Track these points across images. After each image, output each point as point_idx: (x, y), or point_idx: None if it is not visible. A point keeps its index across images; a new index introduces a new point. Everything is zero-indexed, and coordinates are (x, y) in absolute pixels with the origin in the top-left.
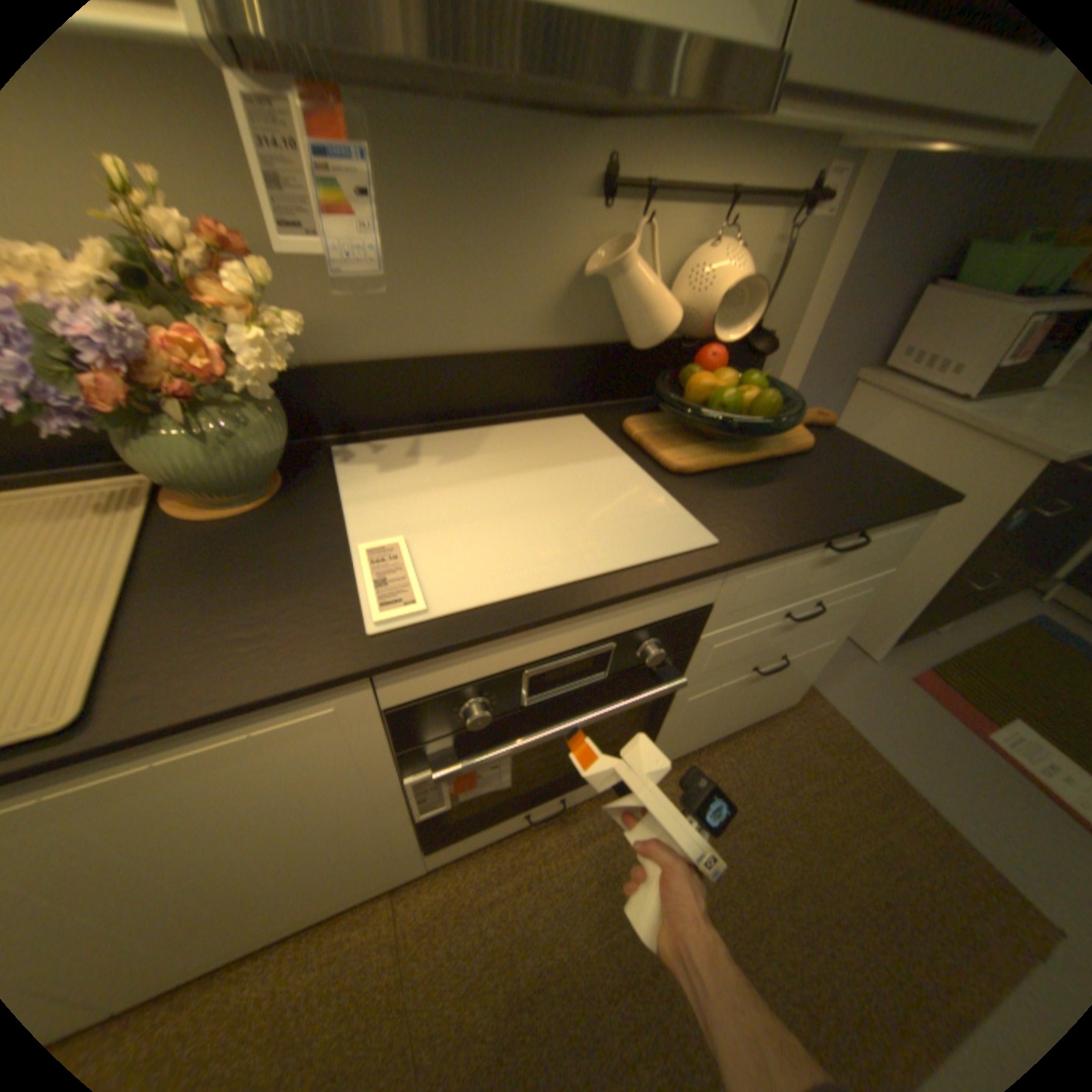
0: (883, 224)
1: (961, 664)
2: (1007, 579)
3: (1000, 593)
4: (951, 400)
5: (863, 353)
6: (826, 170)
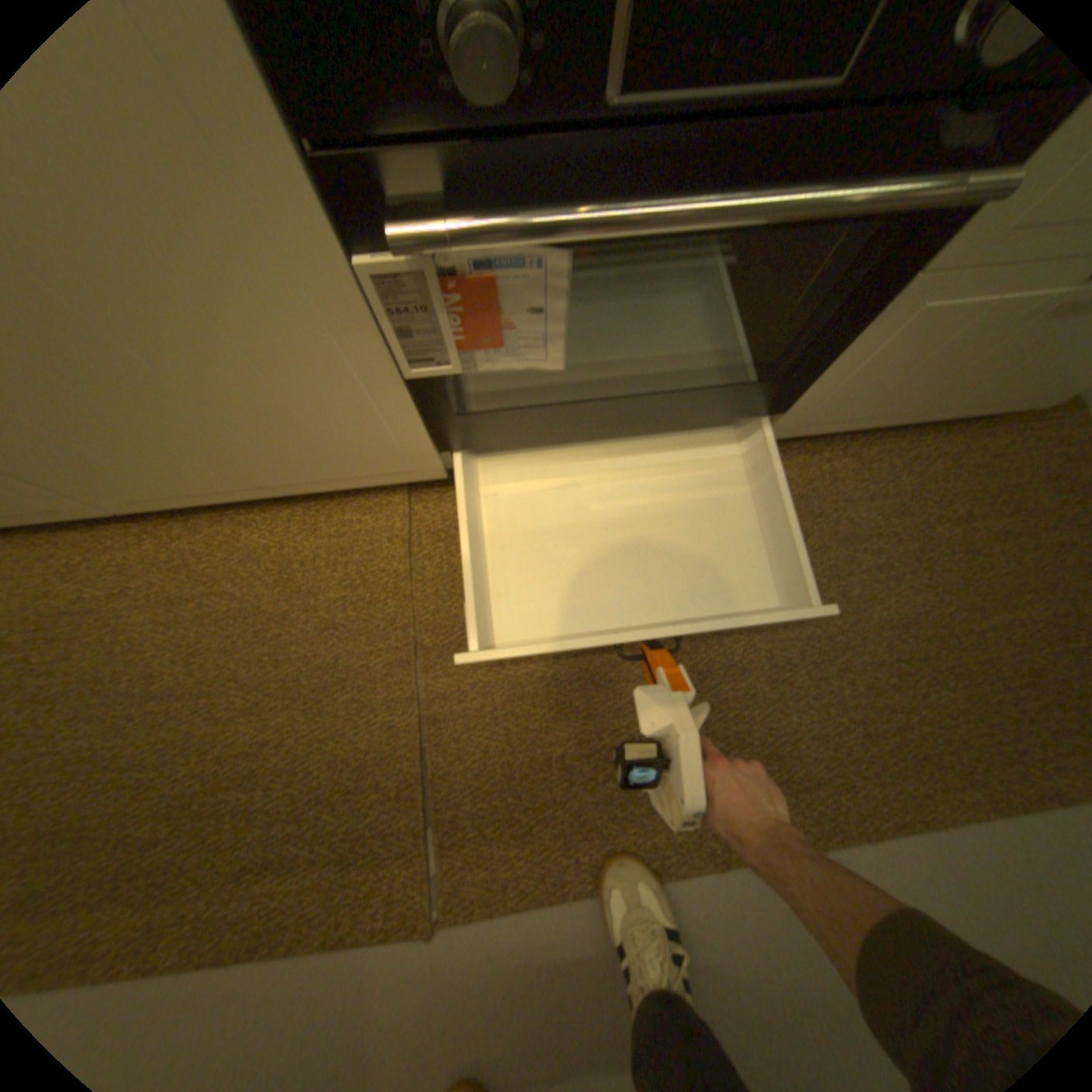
0: None
1: None
2: None
3: None
4: None
5: None
6: None
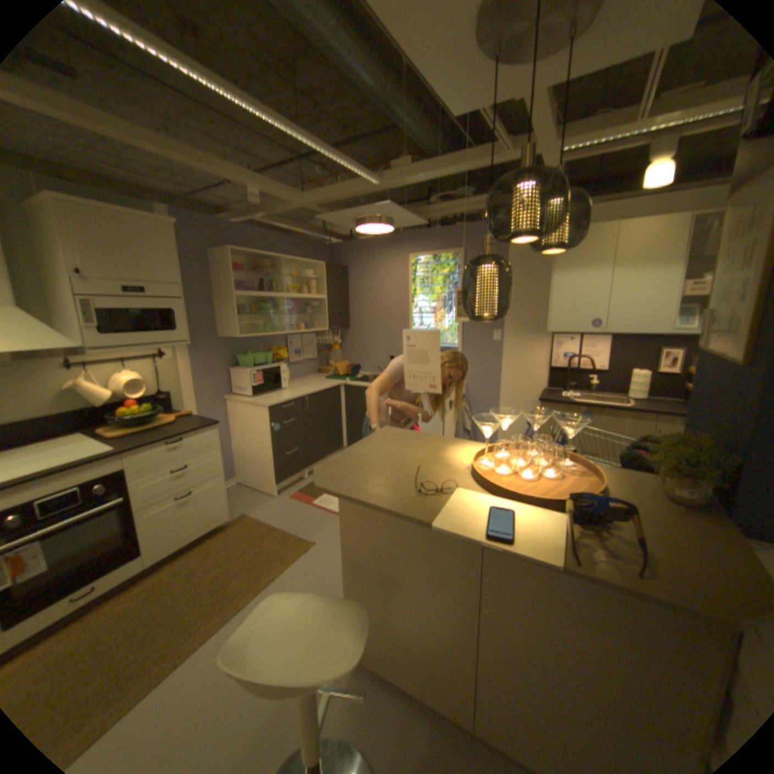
0: (198, 357)
1: (310, 486)
2: (310, 450)
3: (315, 456)
4: (248, 399)
5: (221, 391)
6: (161, 348)
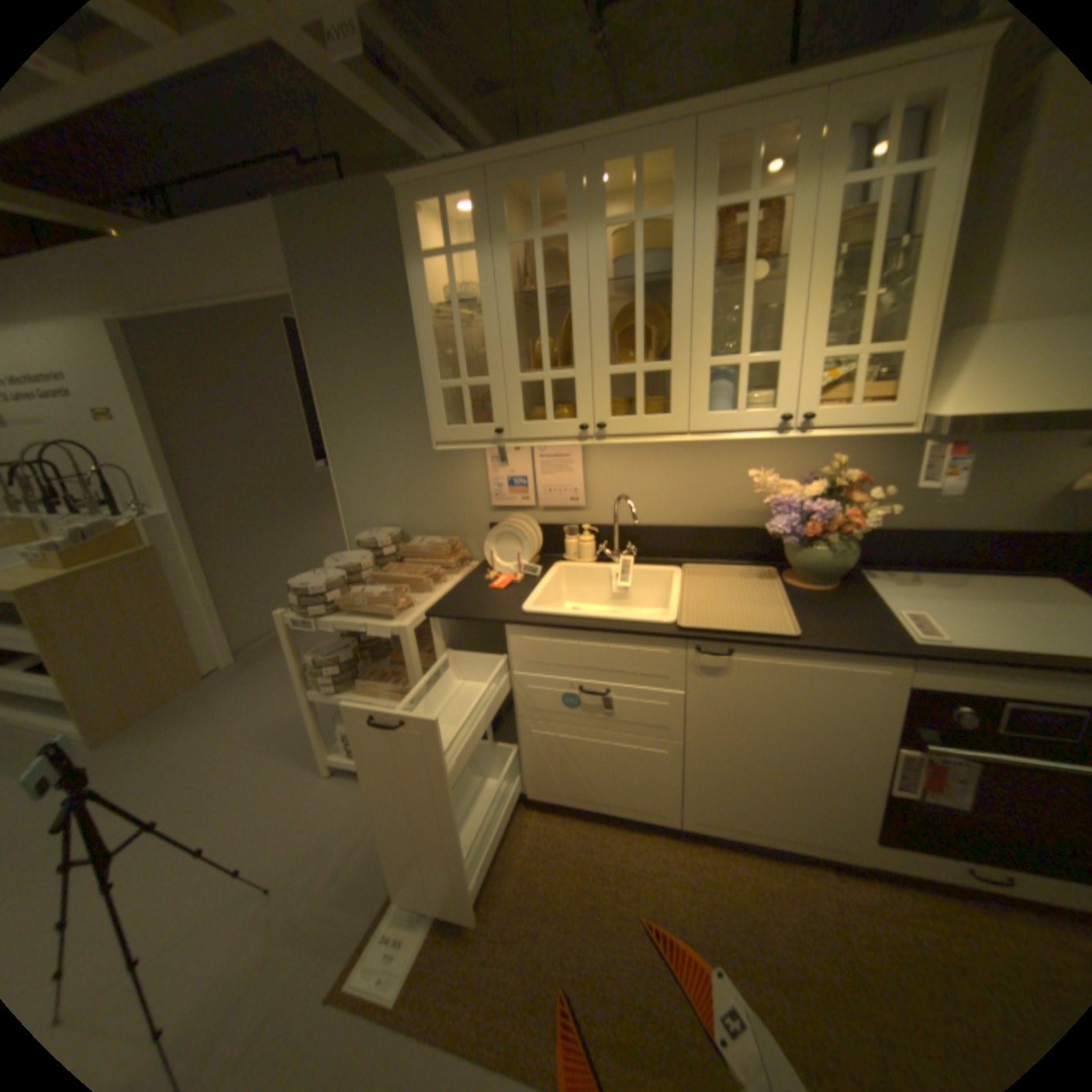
0: None
1: None
2: None
3: None
4: None
5: None
6: None
